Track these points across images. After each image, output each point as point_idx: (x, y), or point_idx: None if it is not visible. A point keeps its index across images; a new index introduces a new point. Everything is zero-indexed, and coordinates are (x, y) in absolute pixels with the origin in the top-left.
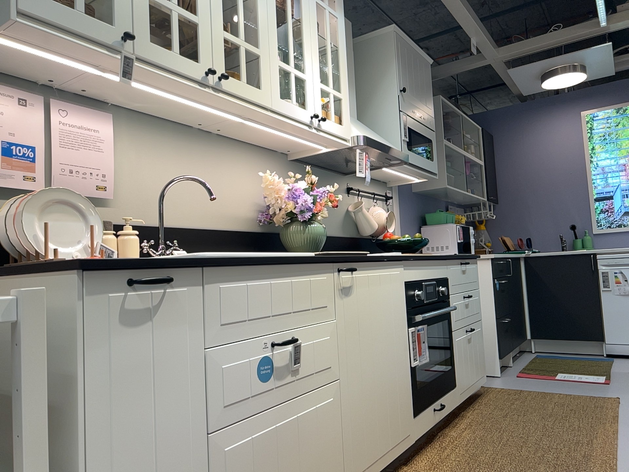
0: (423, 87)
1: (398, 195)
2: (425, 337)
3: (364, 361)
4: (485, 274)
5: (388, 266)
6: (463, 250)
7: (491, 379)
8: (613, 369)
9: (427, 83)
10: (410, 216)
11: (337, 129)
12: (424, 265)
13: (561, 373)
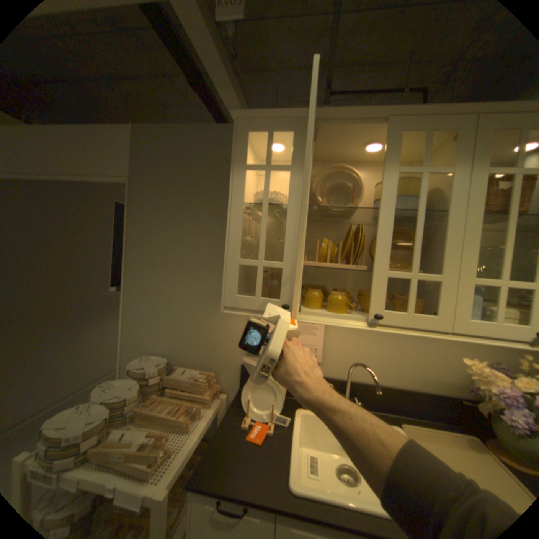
0: None
1: None
2: None
3: None
4: None
5: None
6: None
7: None
8: None
9: None
10: None
11: None
12: None
13: None
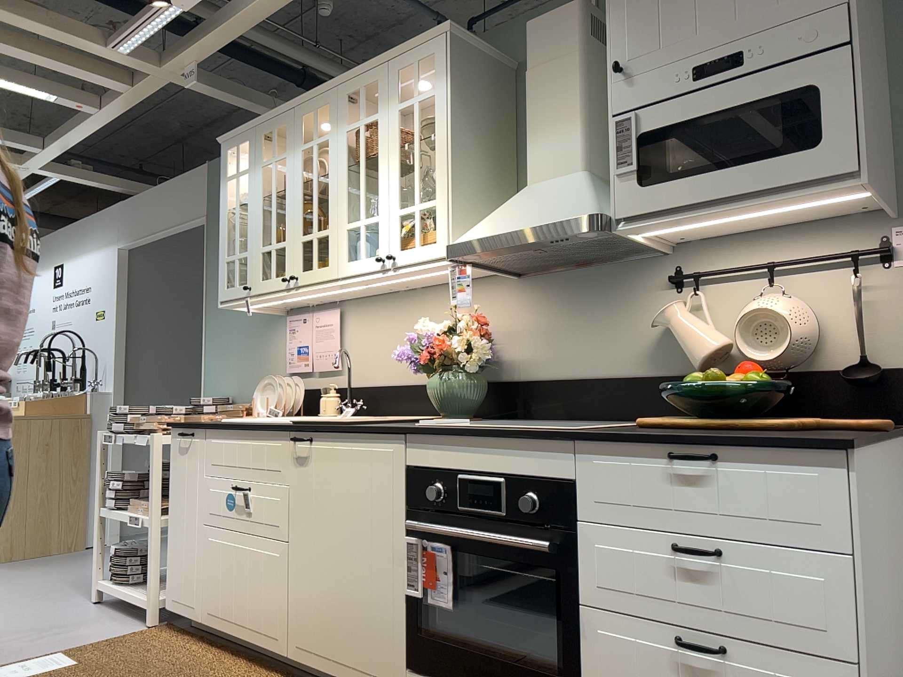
0: None
1: None
2: (447, 567)
3: (317, 540)
4: None
5: (366, 440)
6: None
7: None
8: None
9: None
10: None
11: (421, 252)
12: (467, 444)
13: None
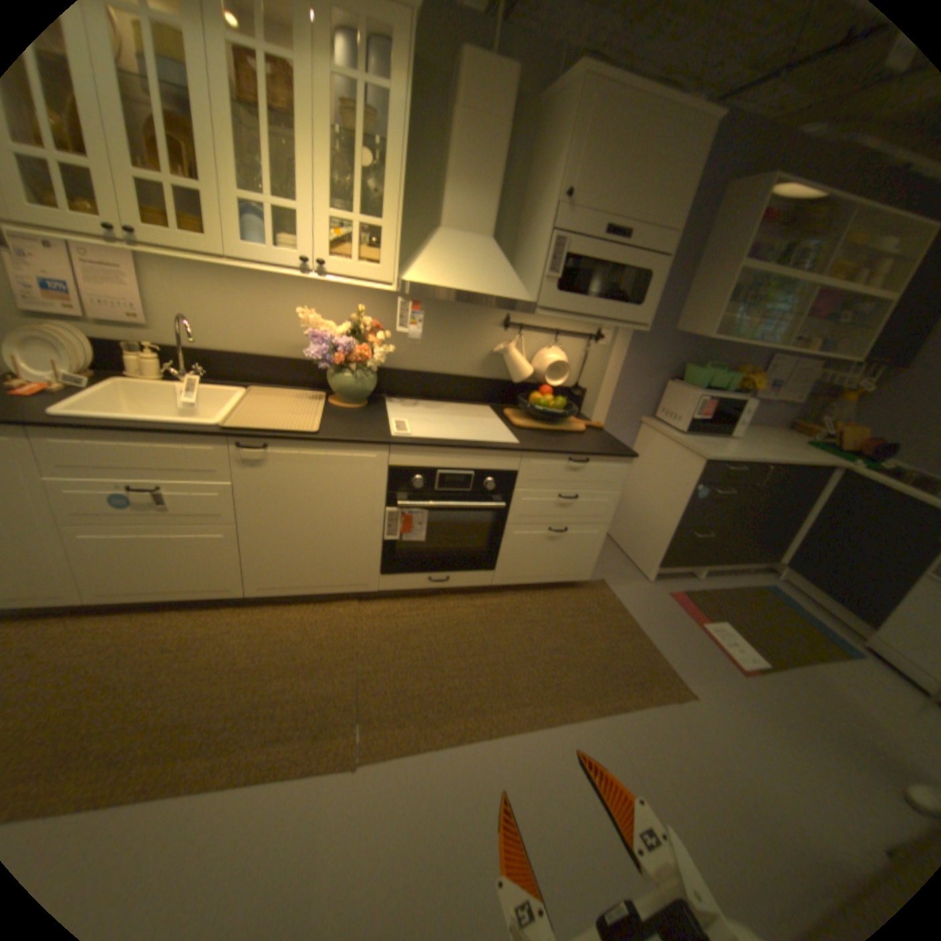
0: (659, 174)
1: (627, 332)
2: (422, 520)
3: (283, 519)
4: (692, 473)
5: (346, 448)
6: (703, 429)
7: (636, 578)
8: (814, 669)
9: (678, 163)
10: (648, 362)
11: (361, 272)
12: (447, 452)
13: (731, 625)
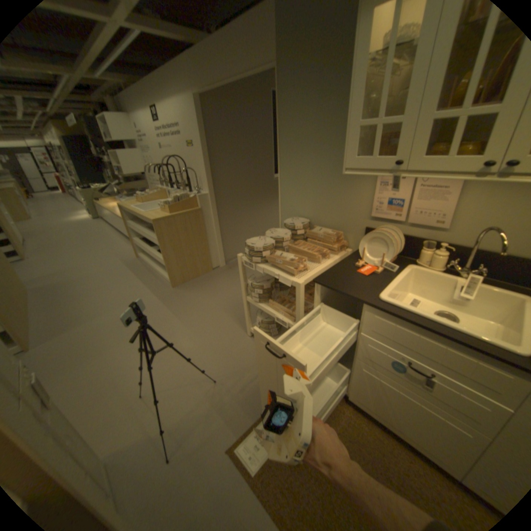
0: None
1: None
2: None
3: None
4: None
5: None
6: None
7: None
8: None
9: None
10: None
11: None
12: None
13: None
